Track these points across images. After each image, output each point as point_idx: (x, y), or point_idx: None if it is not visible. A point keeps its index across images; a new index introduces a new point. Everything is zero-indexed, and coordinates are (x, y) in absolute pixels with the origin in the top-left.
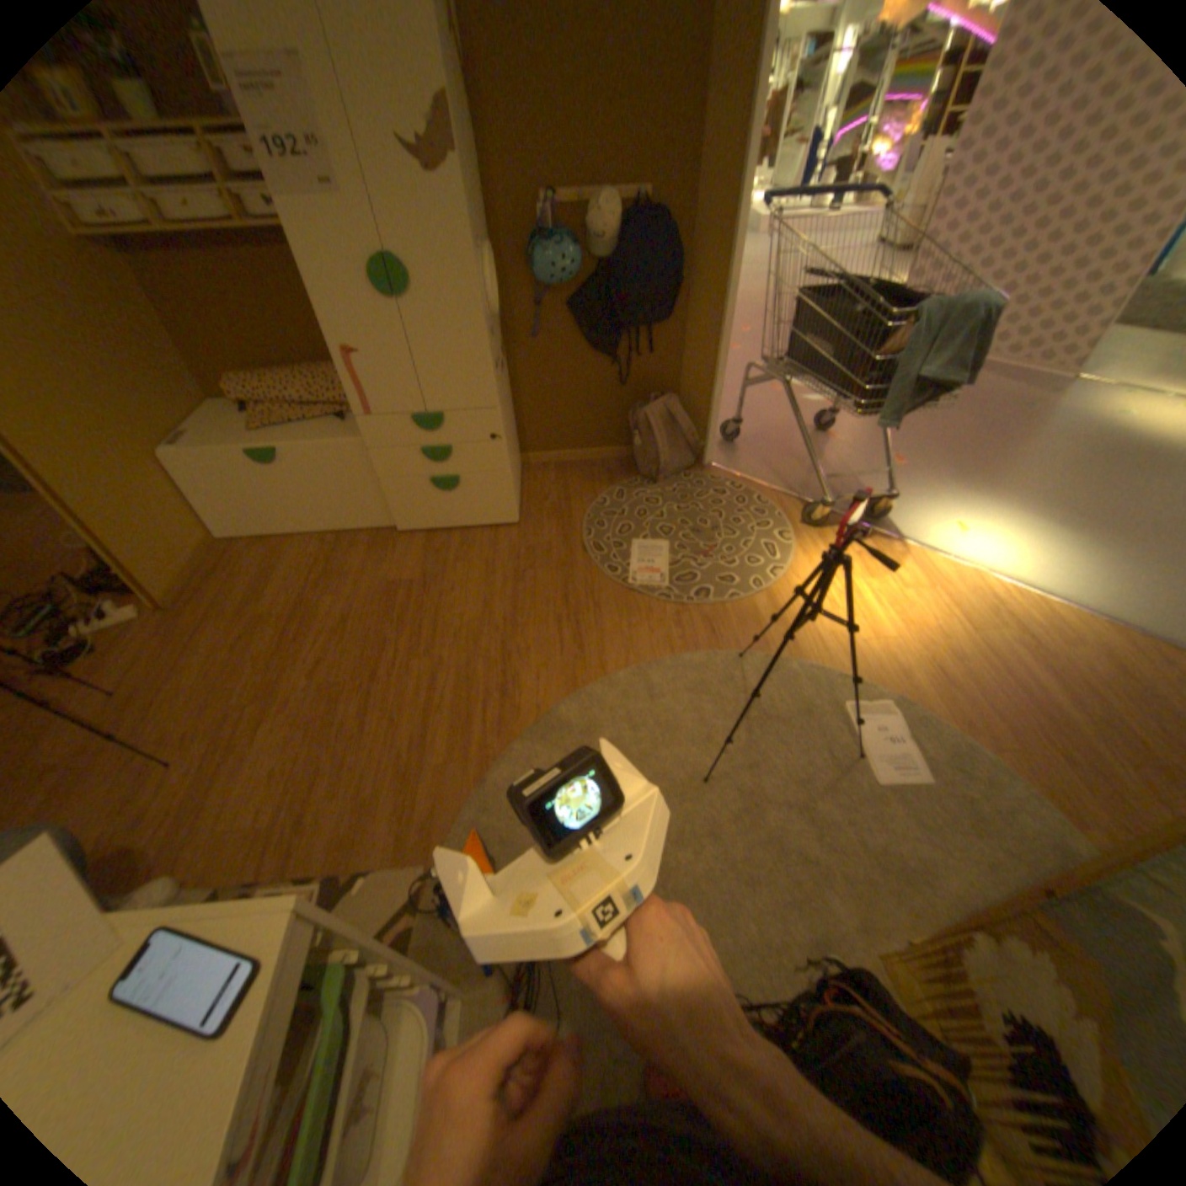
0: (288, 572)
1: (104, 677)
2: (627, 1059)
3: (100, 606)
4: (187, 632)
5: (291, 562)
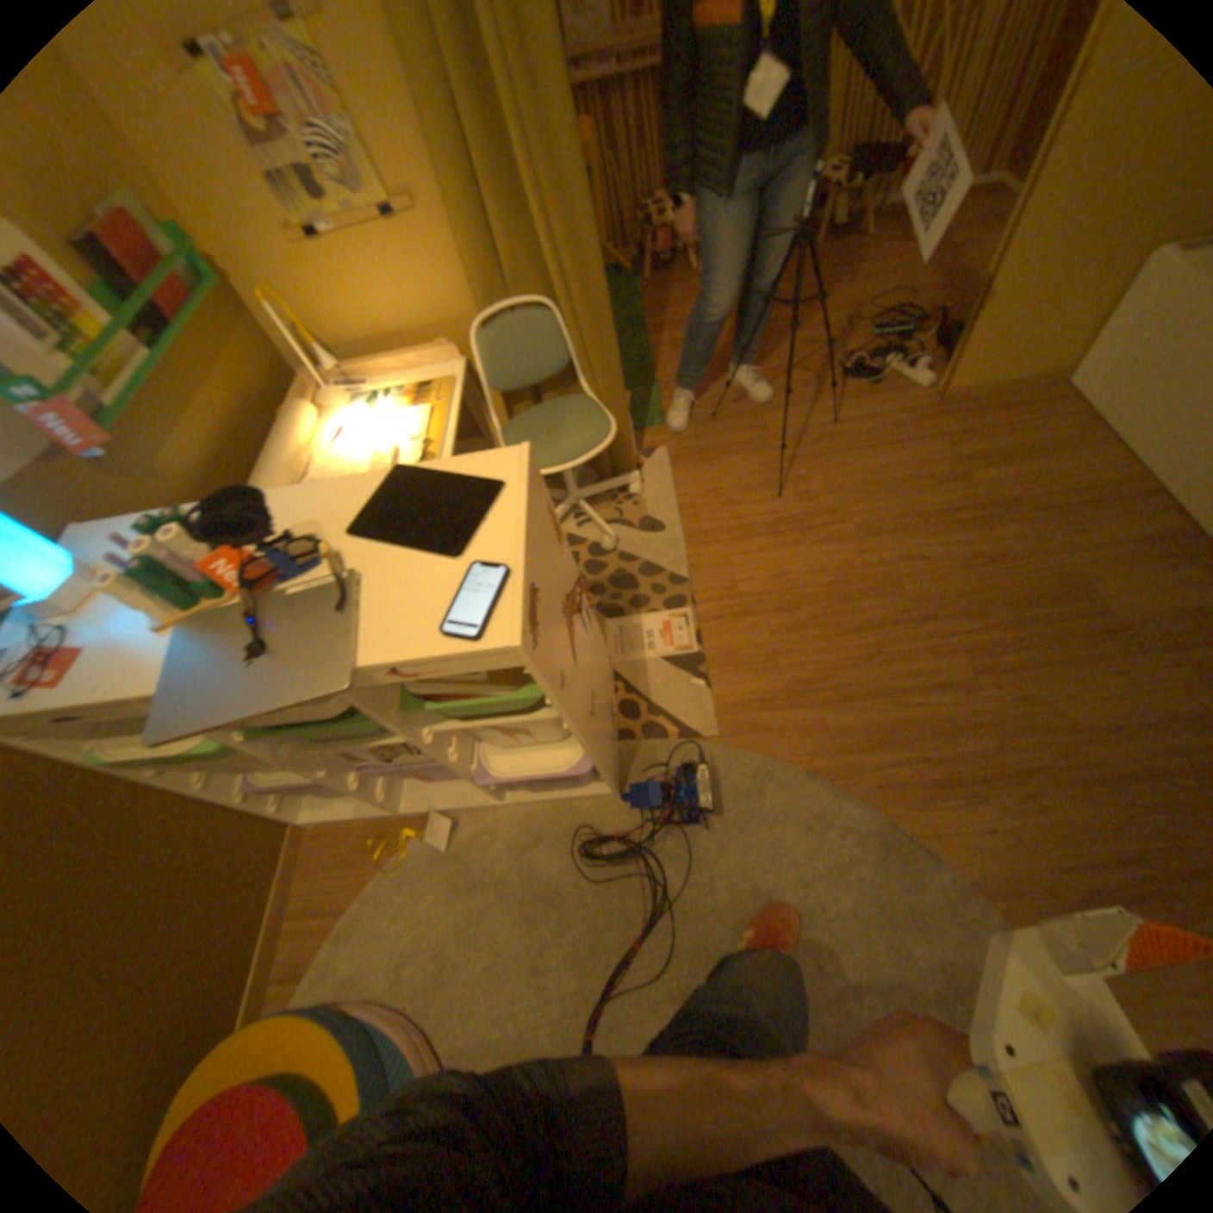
0: (1052, 472)
1: (851, 408)
2: (576, 962)
3: (927, 357)
4: (922, 433)
5: (1072, 467)
